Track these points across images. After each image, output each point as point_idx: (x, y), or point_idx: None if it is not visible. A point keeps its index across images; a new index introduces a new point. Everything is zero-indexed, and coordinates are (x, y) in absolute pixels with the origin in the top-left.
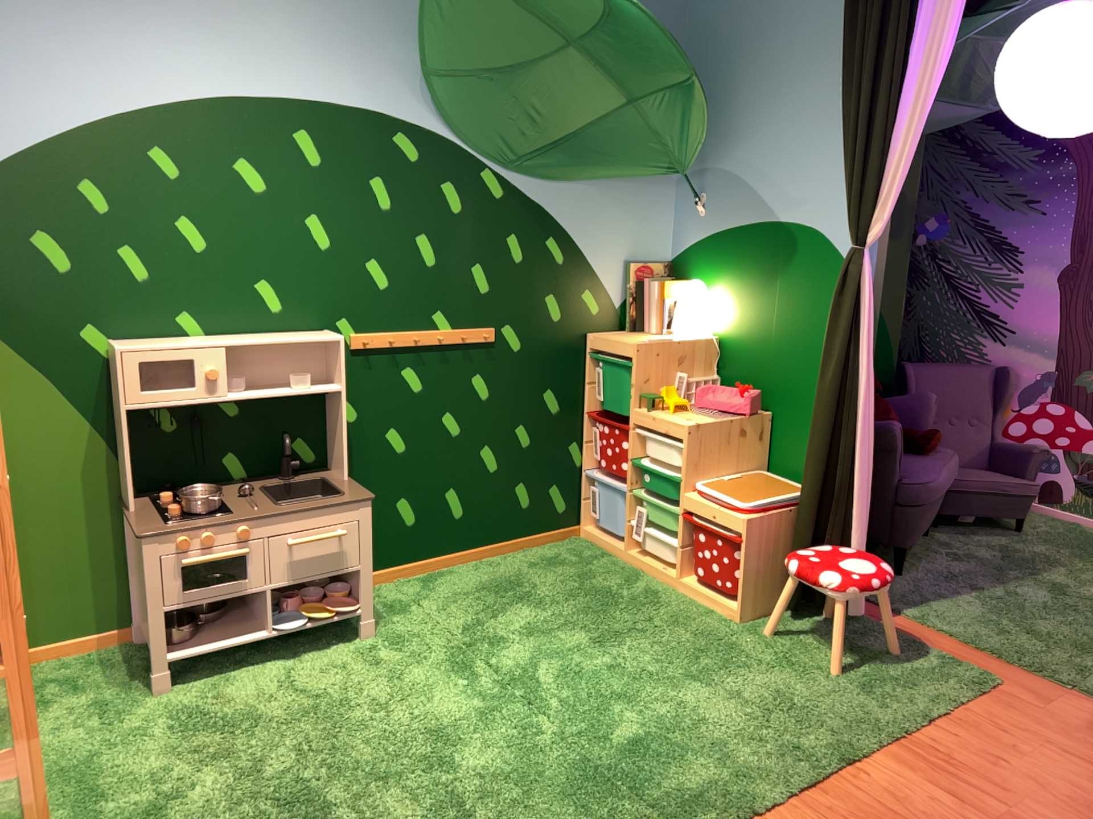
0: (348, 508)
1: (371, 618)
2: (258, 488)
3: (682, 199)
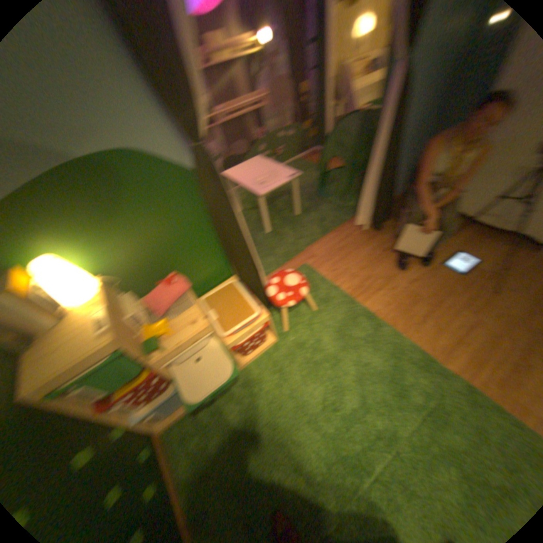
0: None
1: None
2: None
3: None
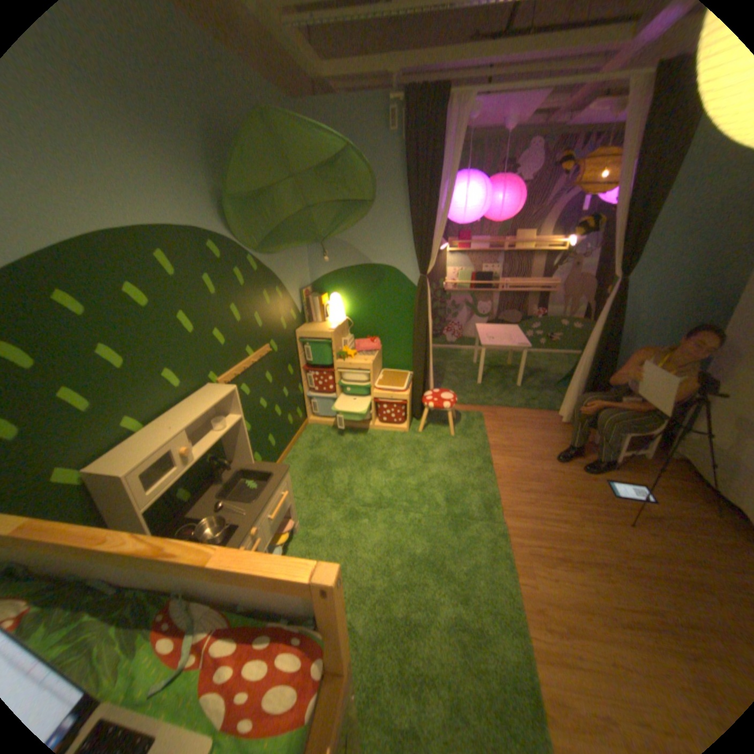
0: (282, 479)
1: (295, 521)
2: (214, 499)
3: (311, 254)
